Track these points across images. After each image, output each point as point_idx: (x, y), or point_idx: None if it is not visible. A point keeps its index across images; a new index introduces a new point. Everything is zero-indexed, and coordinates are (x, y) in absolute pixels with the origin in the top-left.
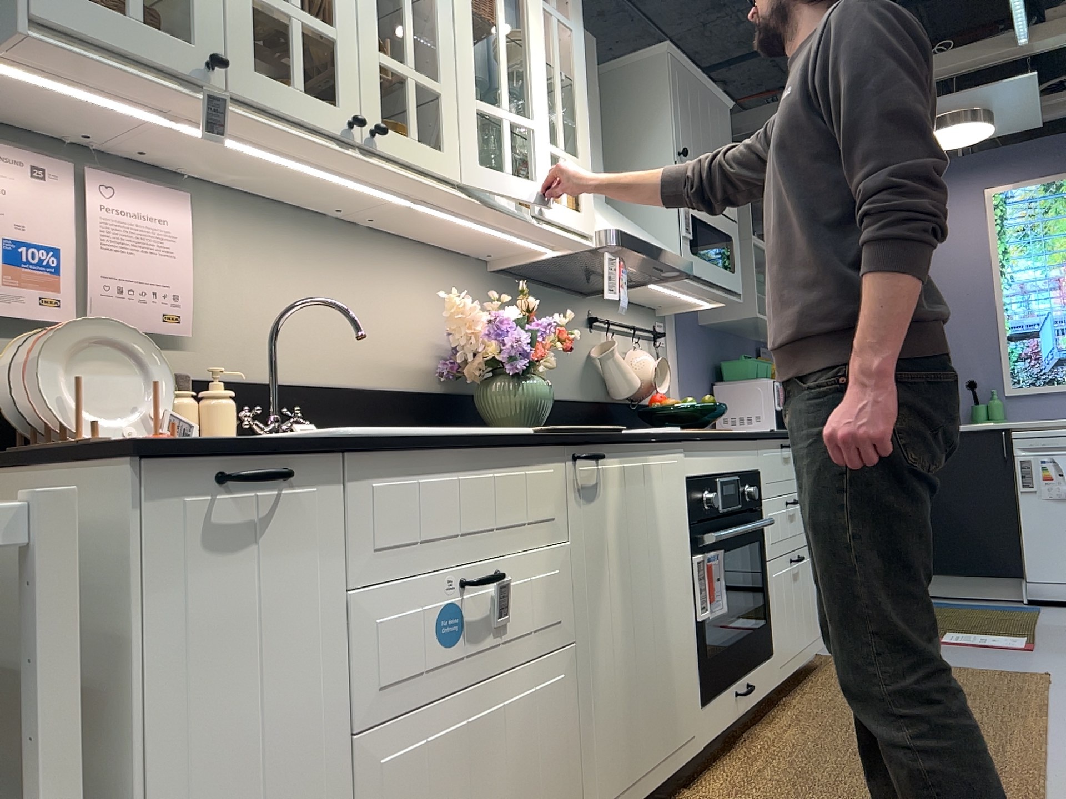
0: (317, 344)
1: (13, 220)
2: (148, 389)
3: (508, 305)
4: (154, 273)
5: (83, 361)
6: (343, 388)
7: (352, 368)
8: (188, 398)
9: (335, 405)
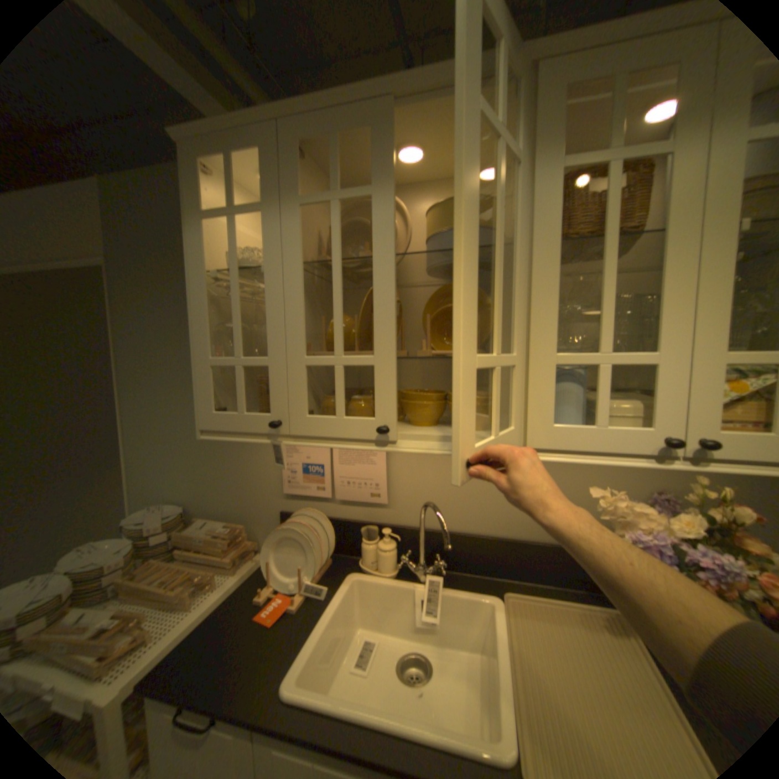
0: (482, 508)
1: (306, 455)
2: (320, 557)
3: (698, 511)
4: (365, 473)
5: (289, 544)
6: (503, 540)
7: (514, 525)
8: (371, 545)
9: (492, 551)
